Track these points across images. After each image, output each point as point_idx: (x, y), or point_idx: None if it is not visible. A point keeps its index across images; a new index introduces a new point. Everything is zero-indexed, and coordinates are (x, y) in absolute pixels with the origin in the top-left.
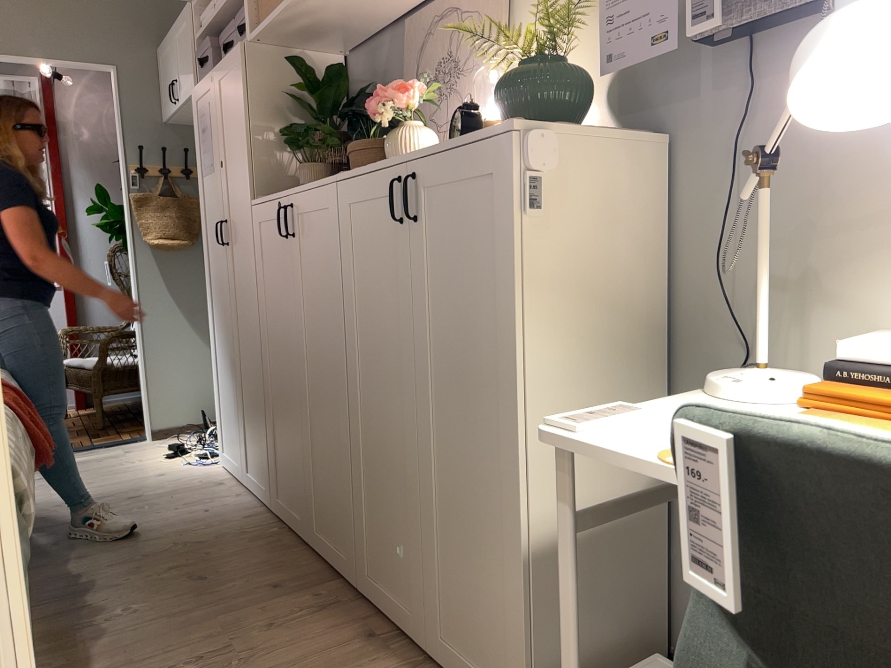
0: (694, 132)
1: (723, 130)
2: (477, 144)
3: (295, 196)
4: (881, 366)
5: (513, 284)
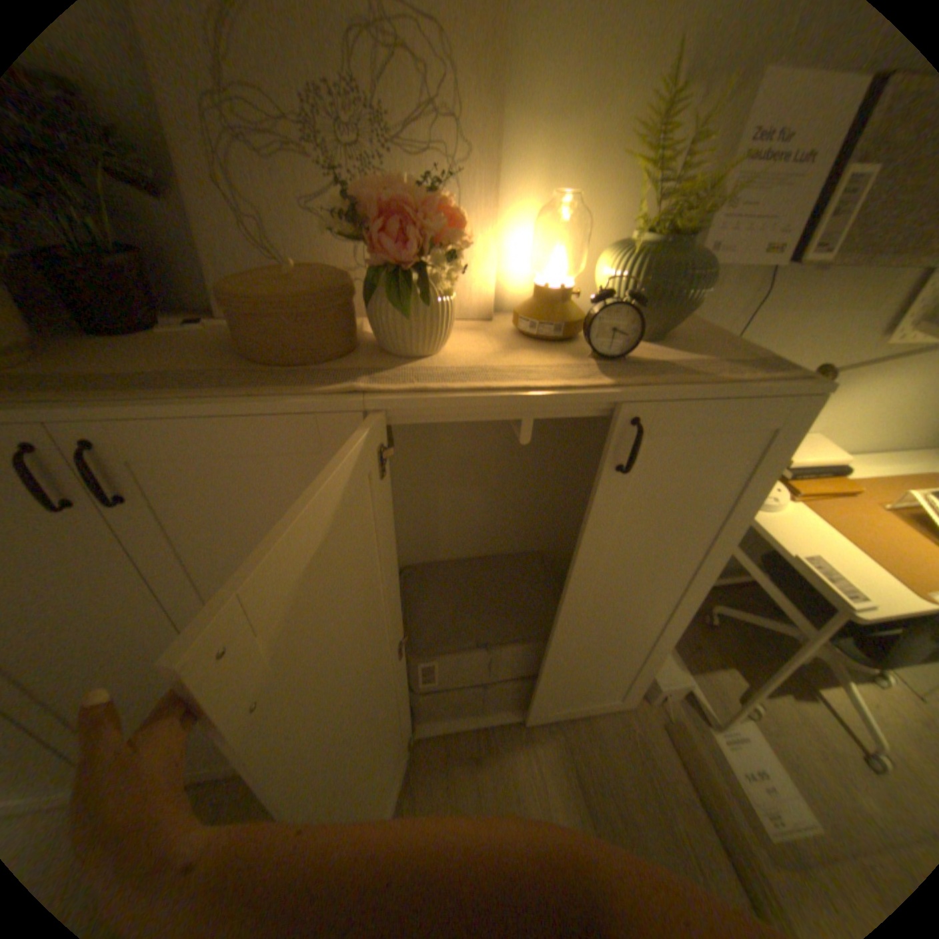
0: (707, 310)
1: (729, 314)
2: (772, 395)
3: (118, 420)
4: (809, 466)
5: (754, 510)
